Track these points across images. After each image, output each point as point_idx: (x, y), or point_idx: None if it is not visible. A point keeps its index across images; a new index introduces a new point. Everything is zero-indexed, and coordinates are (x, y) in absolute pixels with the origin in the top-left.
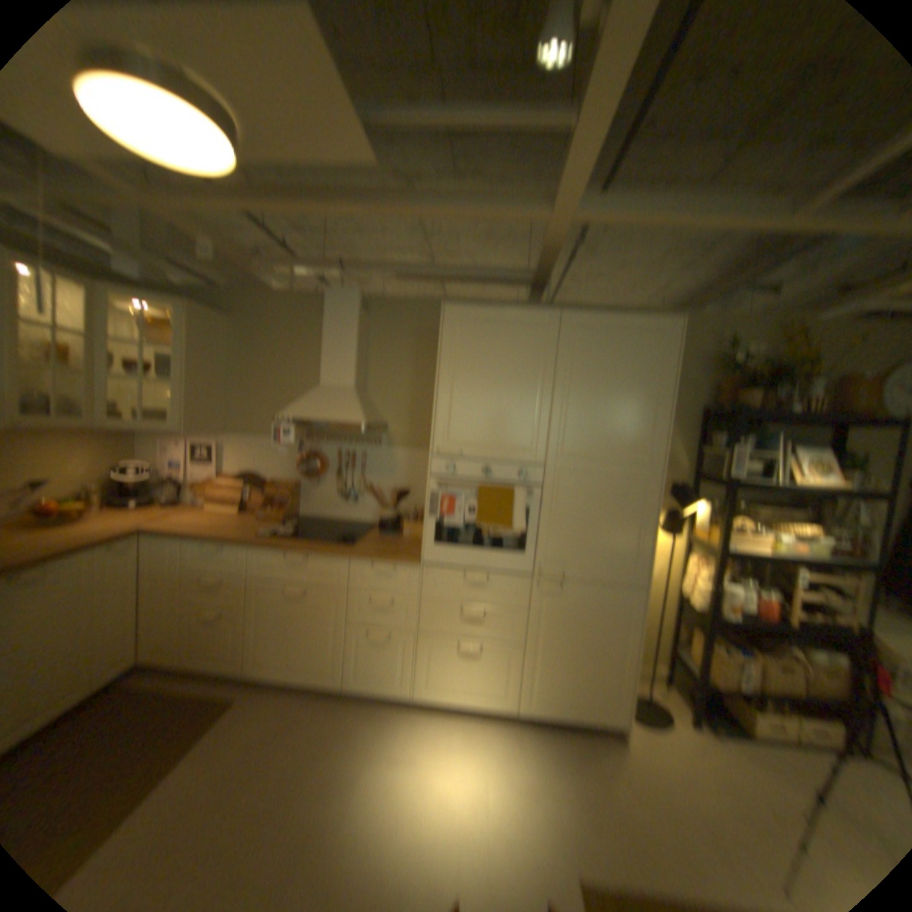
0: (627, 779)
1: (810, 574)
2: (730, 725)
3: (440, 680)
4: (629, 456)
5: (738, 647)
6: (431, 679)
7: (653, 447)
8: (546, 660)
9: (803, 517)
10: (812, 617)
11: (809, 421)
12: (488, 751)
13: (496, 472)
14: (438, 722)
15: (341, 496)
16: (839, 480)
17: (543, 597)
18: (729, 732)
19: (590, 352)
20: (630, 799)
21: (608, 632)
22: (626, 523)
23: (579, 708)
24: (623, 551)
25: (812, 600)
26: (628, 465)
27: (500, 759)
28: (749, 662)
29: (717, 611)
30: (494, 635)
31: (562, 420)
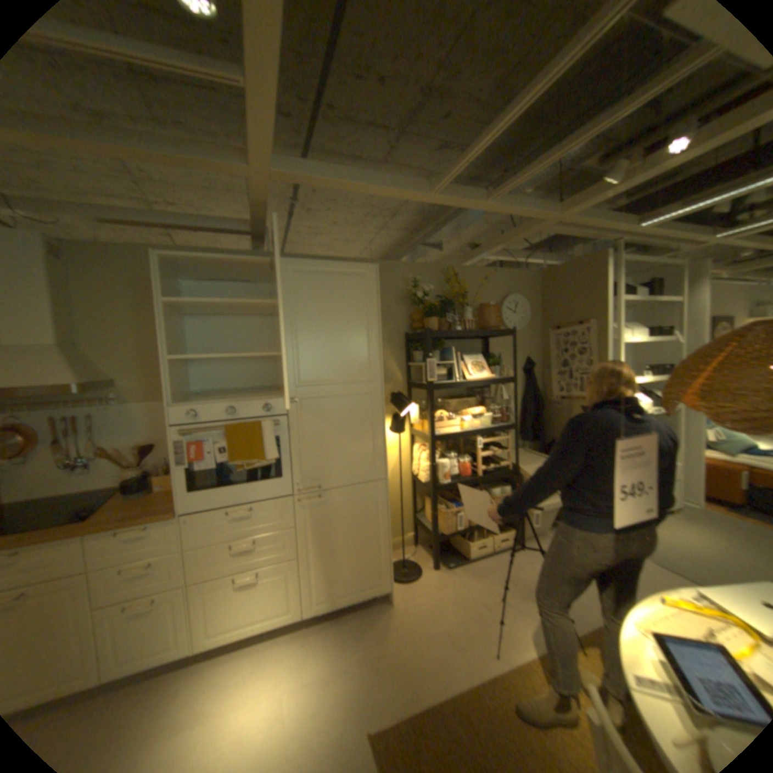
0: (395, 633)
1: (483, 440)
2: (456, 558)
3: (221, 625)
4: (356, 379)
5: (452, 502)
6: (211, 628)
7: (372, 370)
8: (319, 566)
9: (474, 402)
10: (489, 467)
11: (467, 337)
12: (279, 668)
13: (243, 413)
14: (226, 666)
15: (67, 473)
16: (488, 374)
17: (307, 513)
18: (456, 563)
19: (310, 297)
20: (399, 648)
21: (364, 524)
22: (362, 433)
23: (352, 593)
24: (364, 456)
25: (487, 456)
26: (356, 387)
27: (292, 670)
28: (459, 511)
29: (436, 481)
30: (268, 562)
31: (296, 357)
